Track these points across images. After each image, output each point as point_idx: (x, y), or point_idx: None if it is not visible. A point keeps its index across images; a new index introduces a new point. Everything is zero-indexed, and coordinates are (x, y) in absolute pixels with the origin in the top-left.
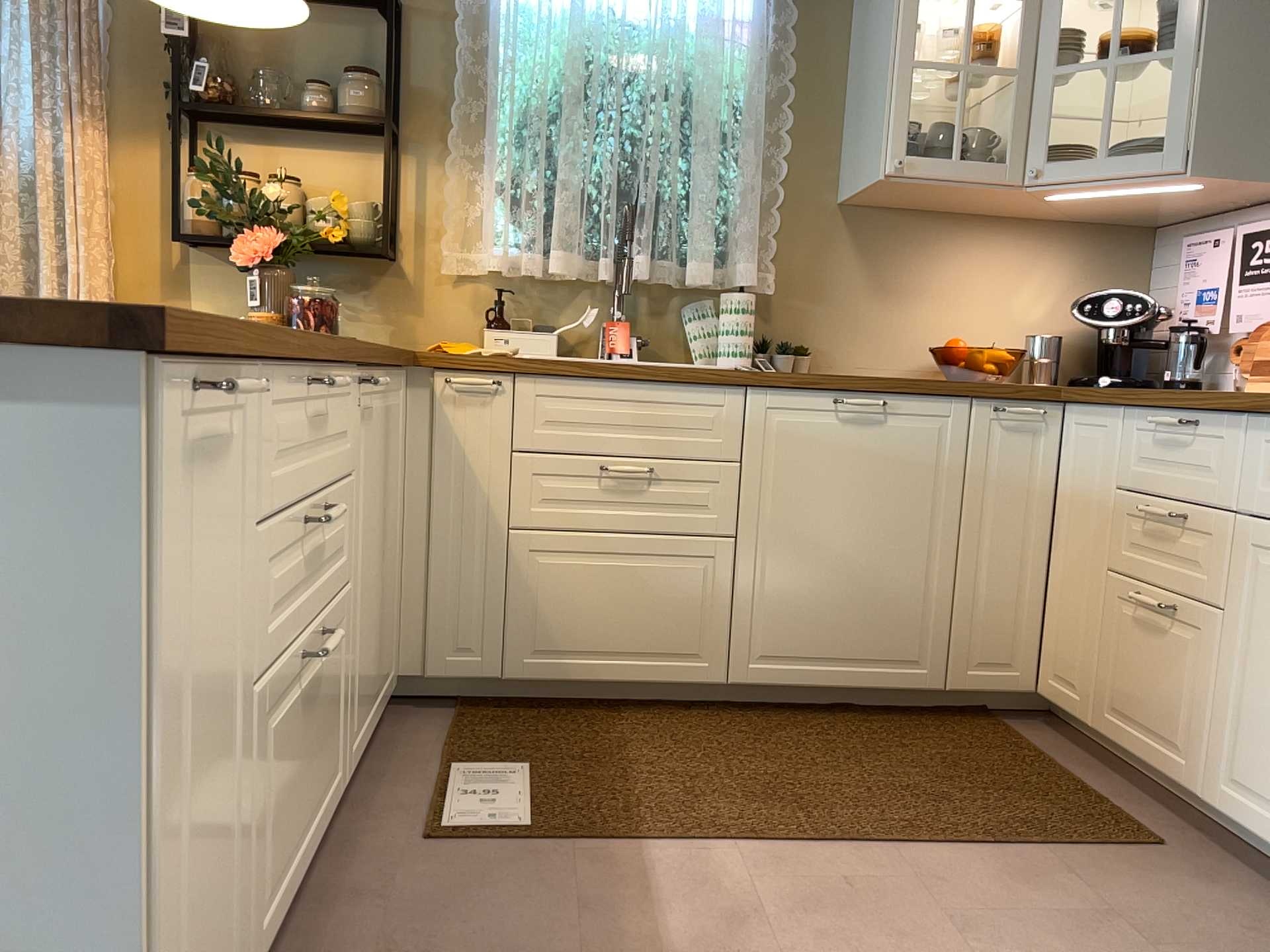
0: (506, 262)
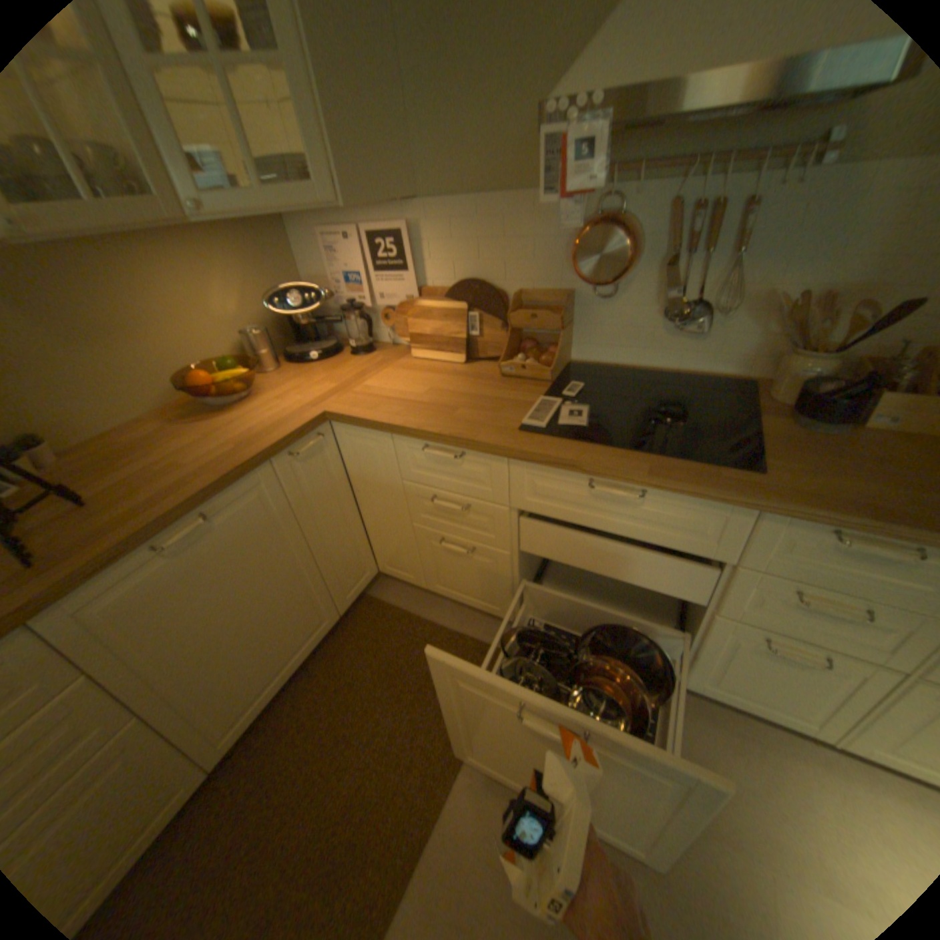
0: None
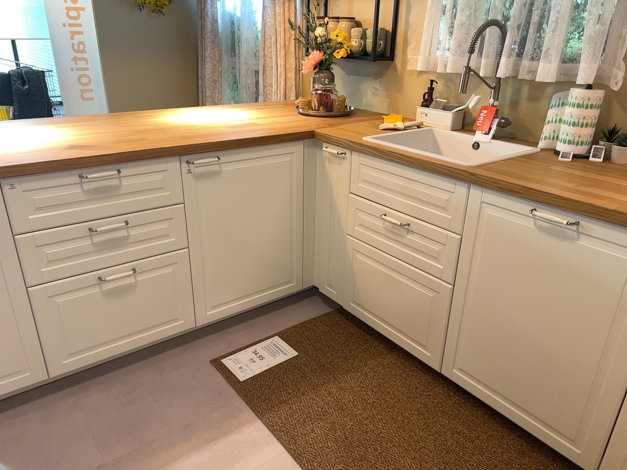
0: (437, 63)
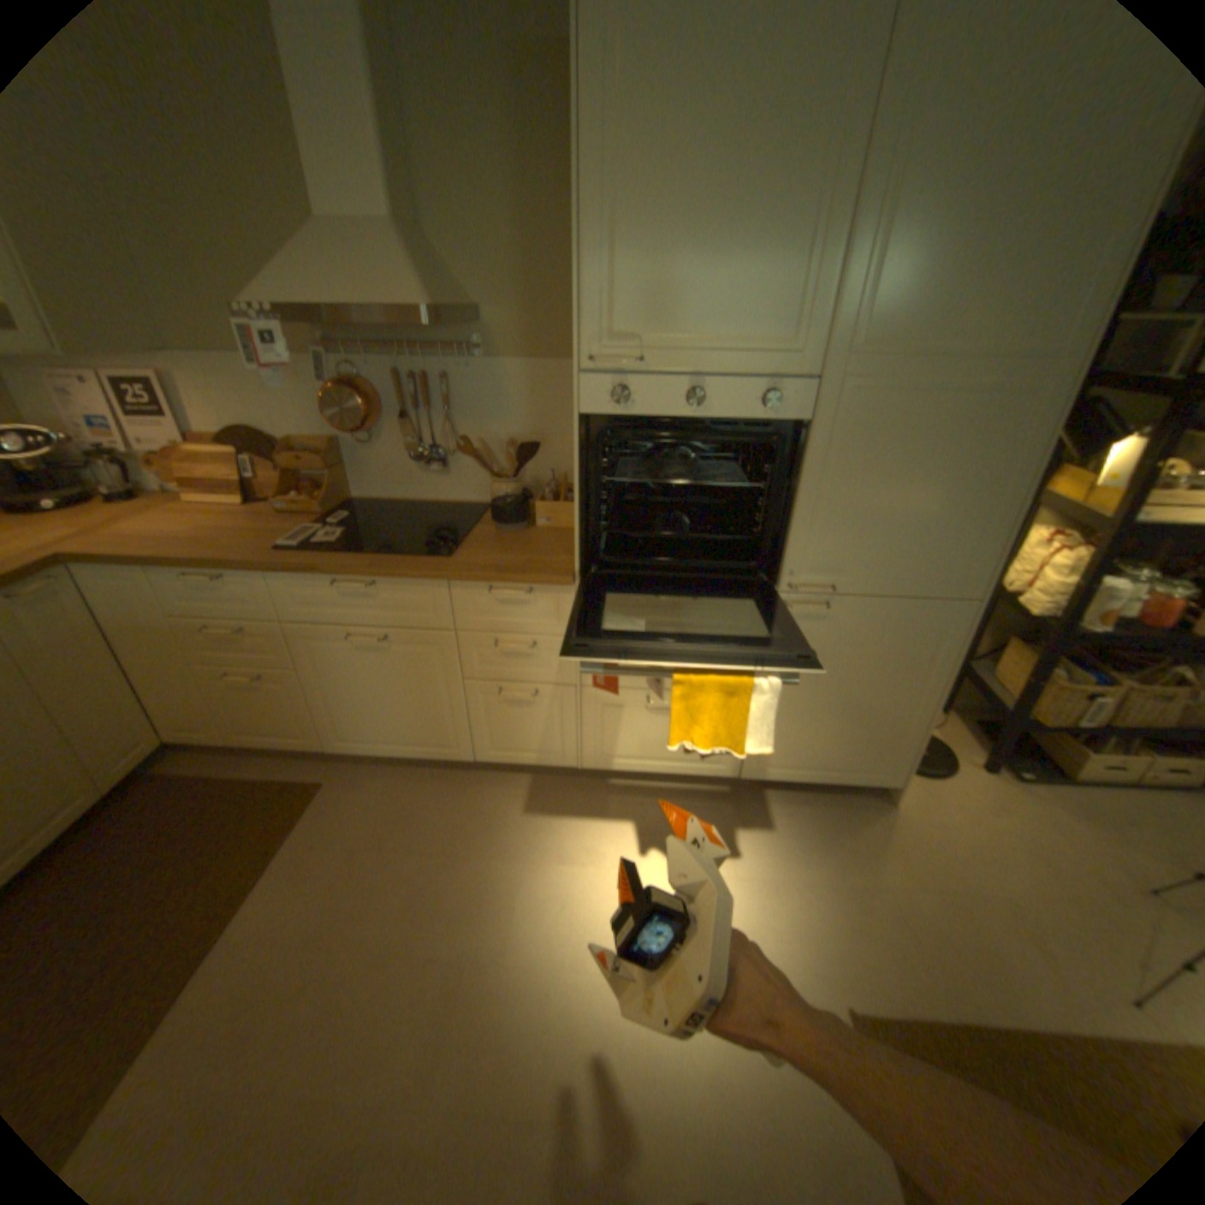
0: None
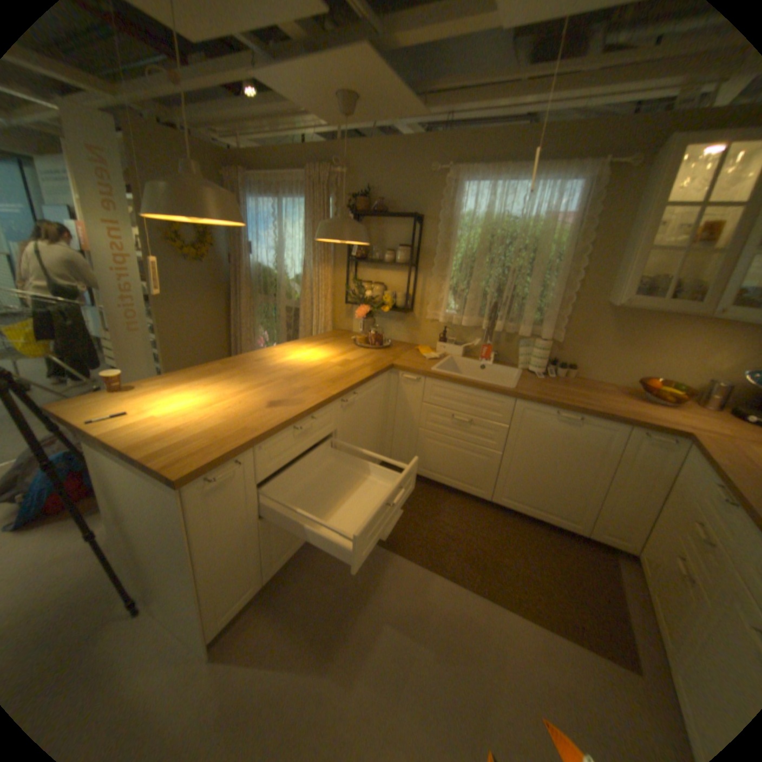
0: (449, 316)
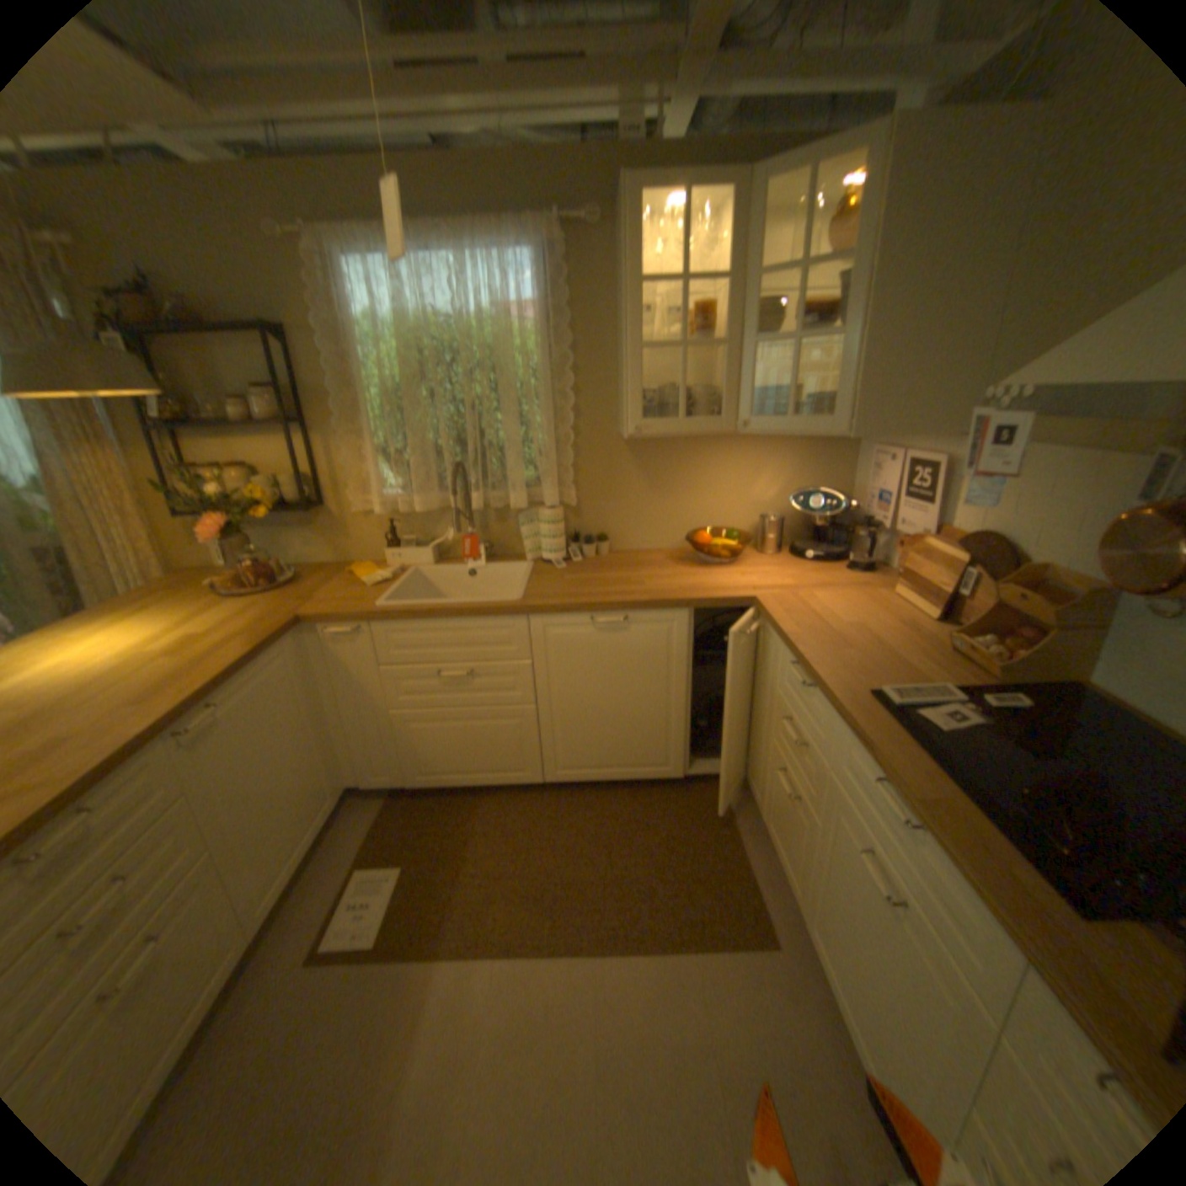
0: (391, 500)
